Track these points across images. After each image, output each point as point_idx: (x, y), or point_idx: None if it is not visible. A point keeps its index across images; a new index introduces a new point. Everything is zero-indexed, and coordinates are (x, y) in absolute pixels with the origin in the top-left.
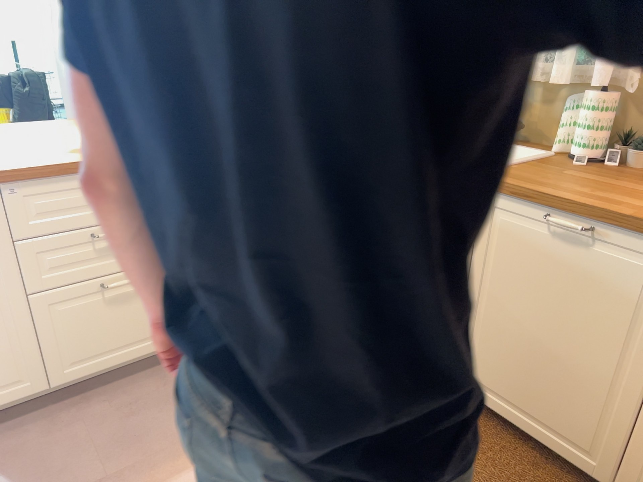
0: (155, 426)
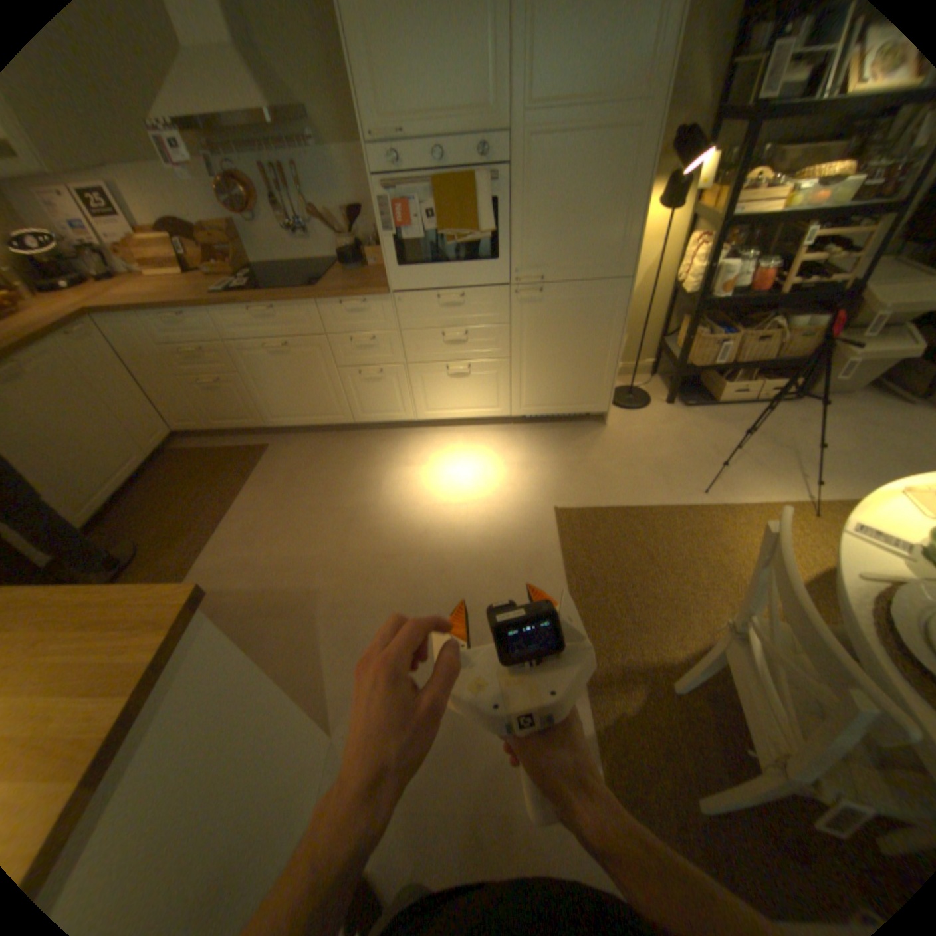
0: None
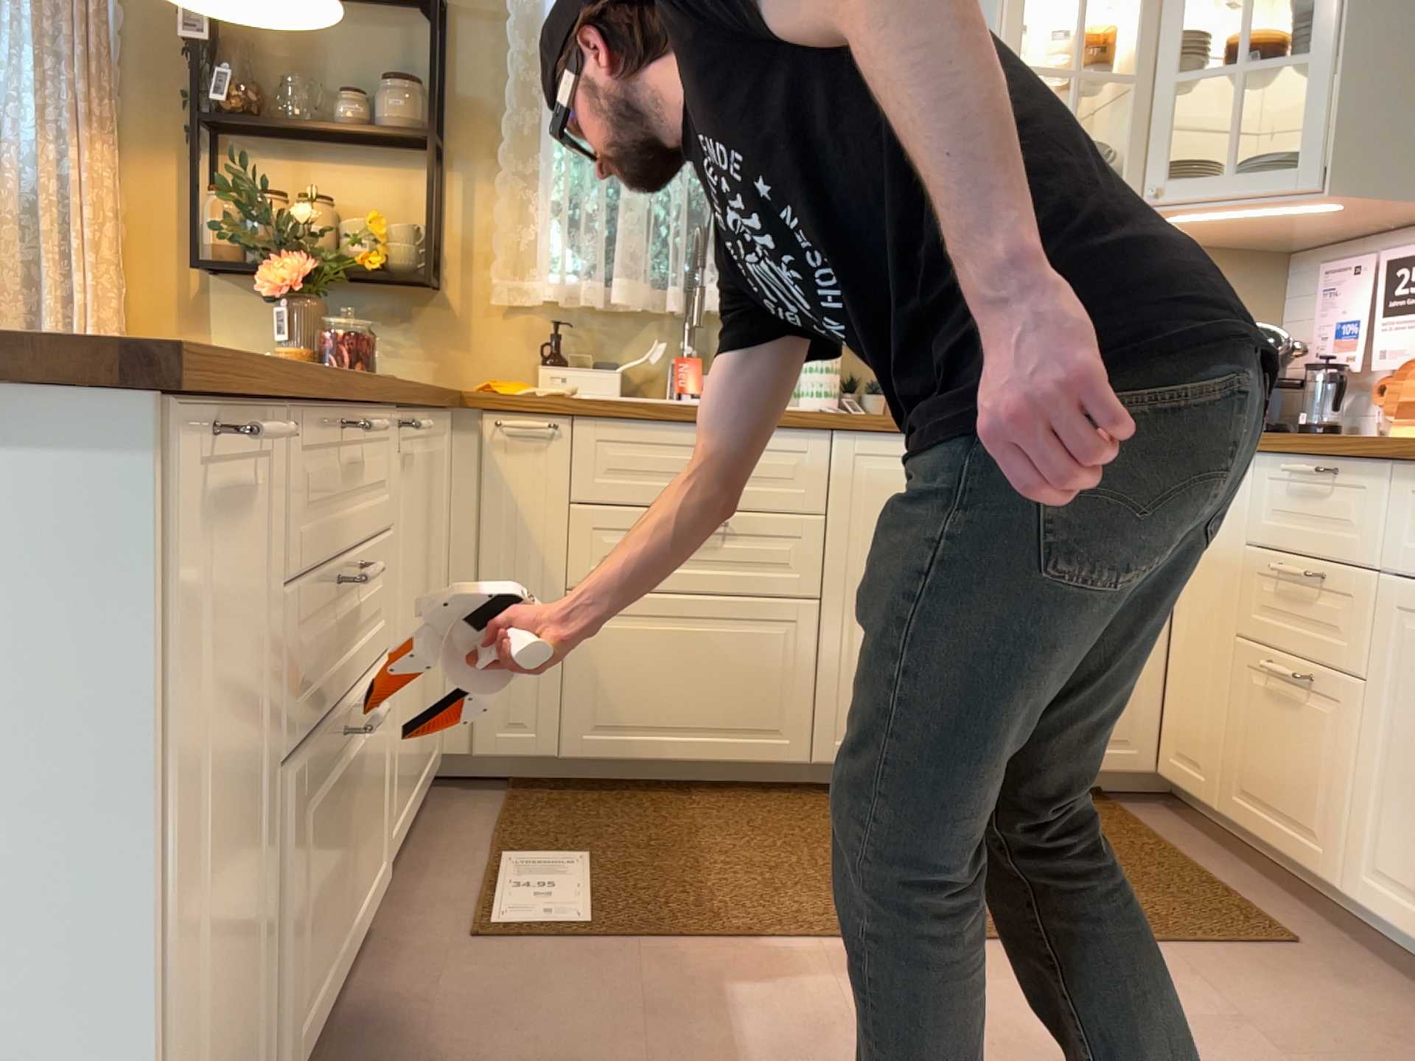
0: (546, 1055)
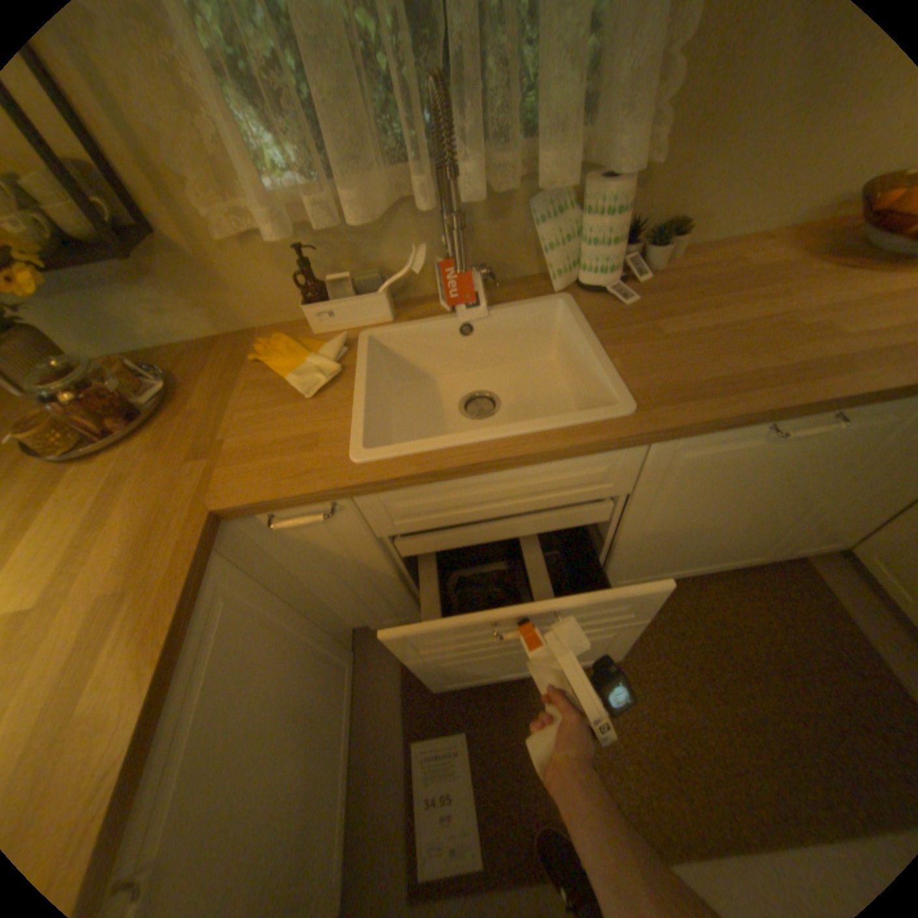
0: None
